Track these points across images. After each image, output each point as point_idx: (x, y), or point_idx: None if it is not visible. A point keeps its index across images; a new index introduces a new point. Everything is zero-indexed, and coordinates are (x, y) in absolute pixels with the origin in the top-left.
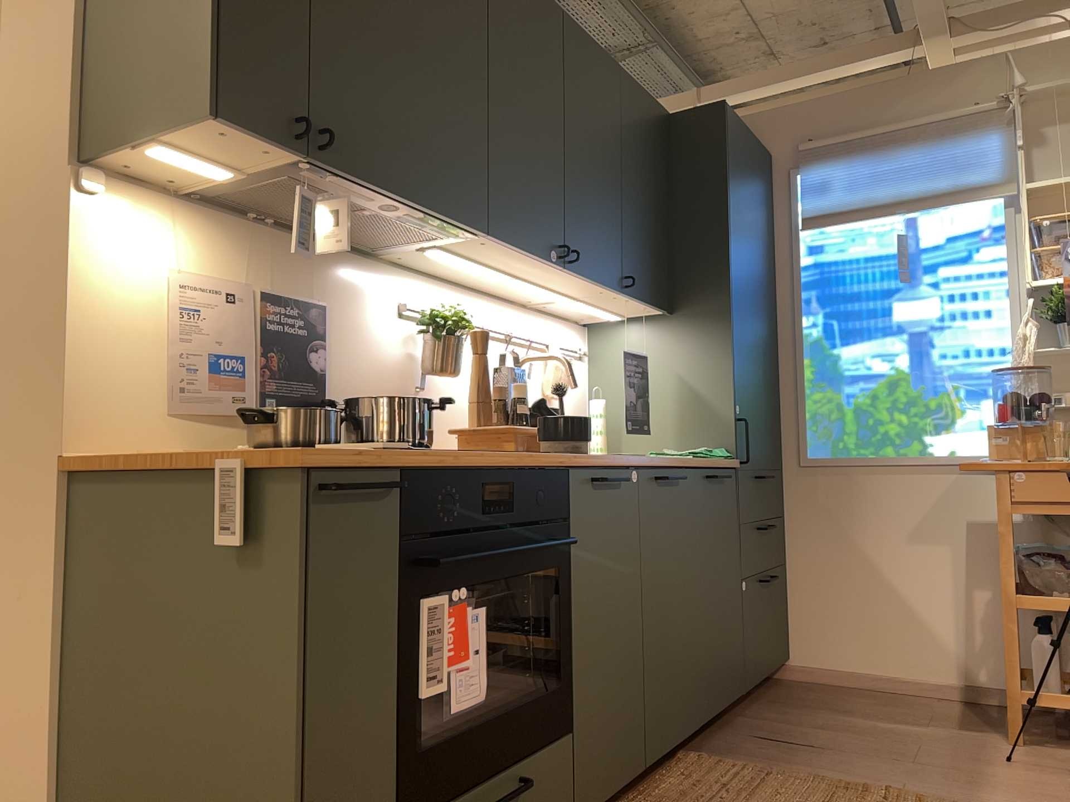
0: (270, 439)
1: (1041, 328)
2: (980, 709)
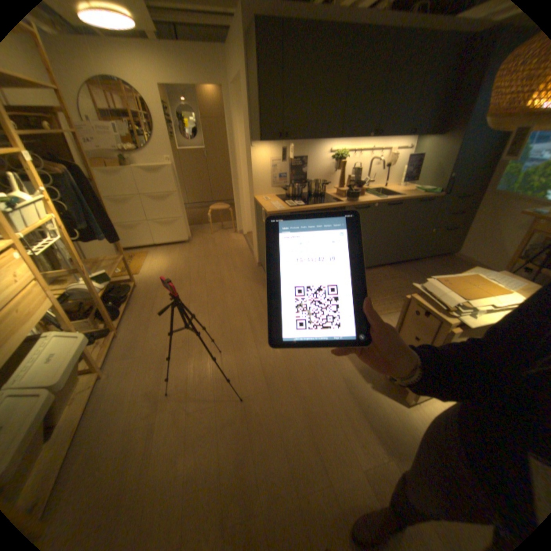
0: (286, 193)
1: None
2: None
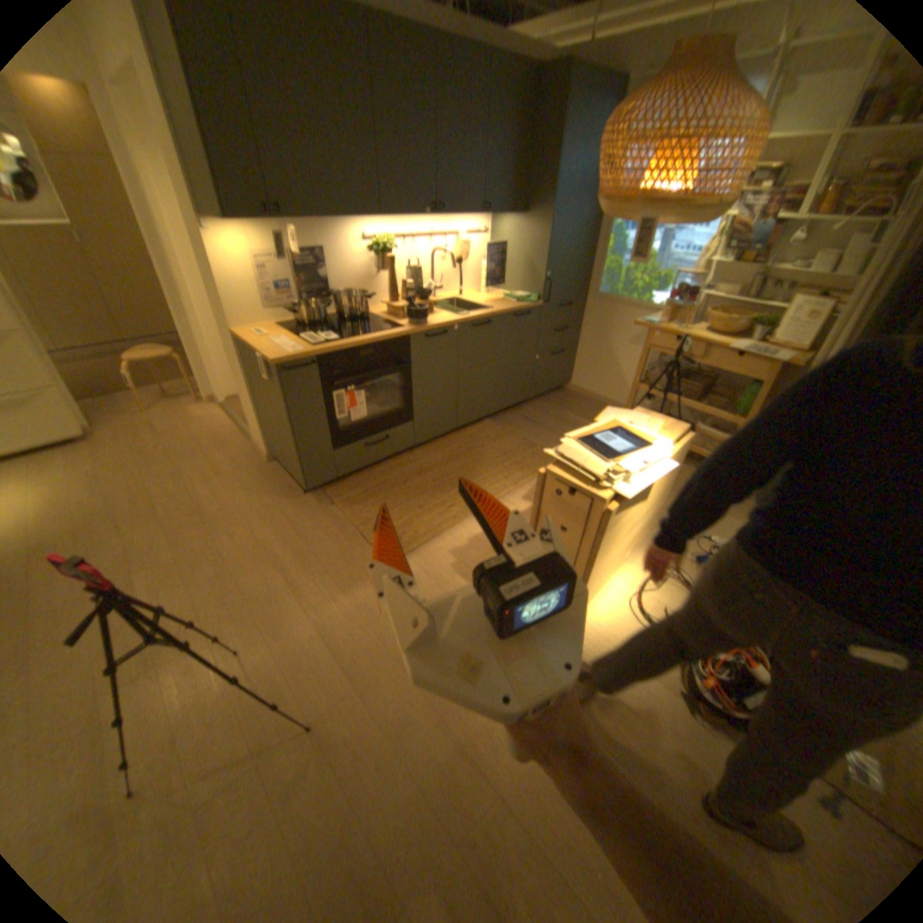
0: (298, 318)
1: (730, 240)
2: None
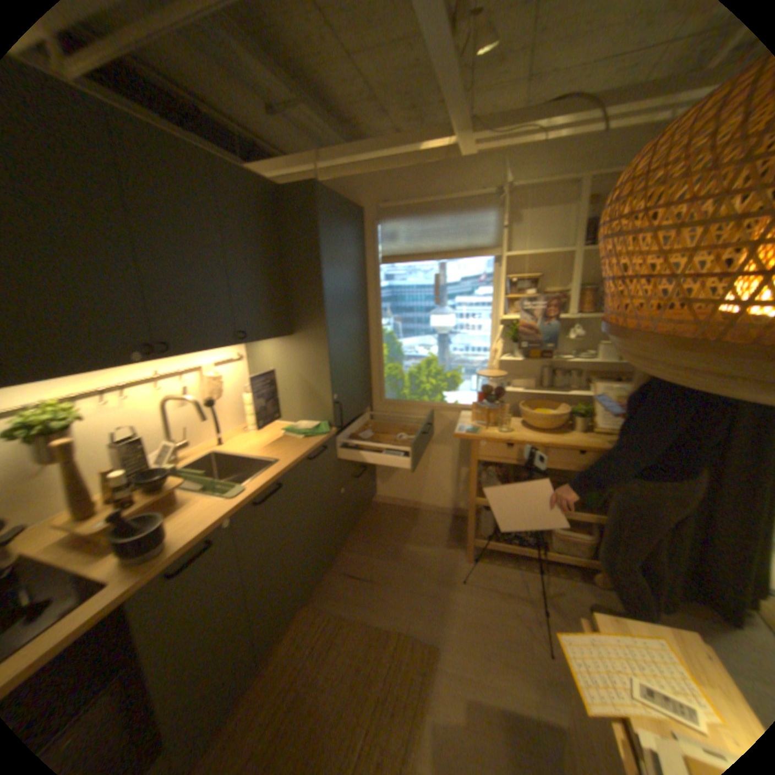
0: None
1: (506, 339)
2: (458, 524)
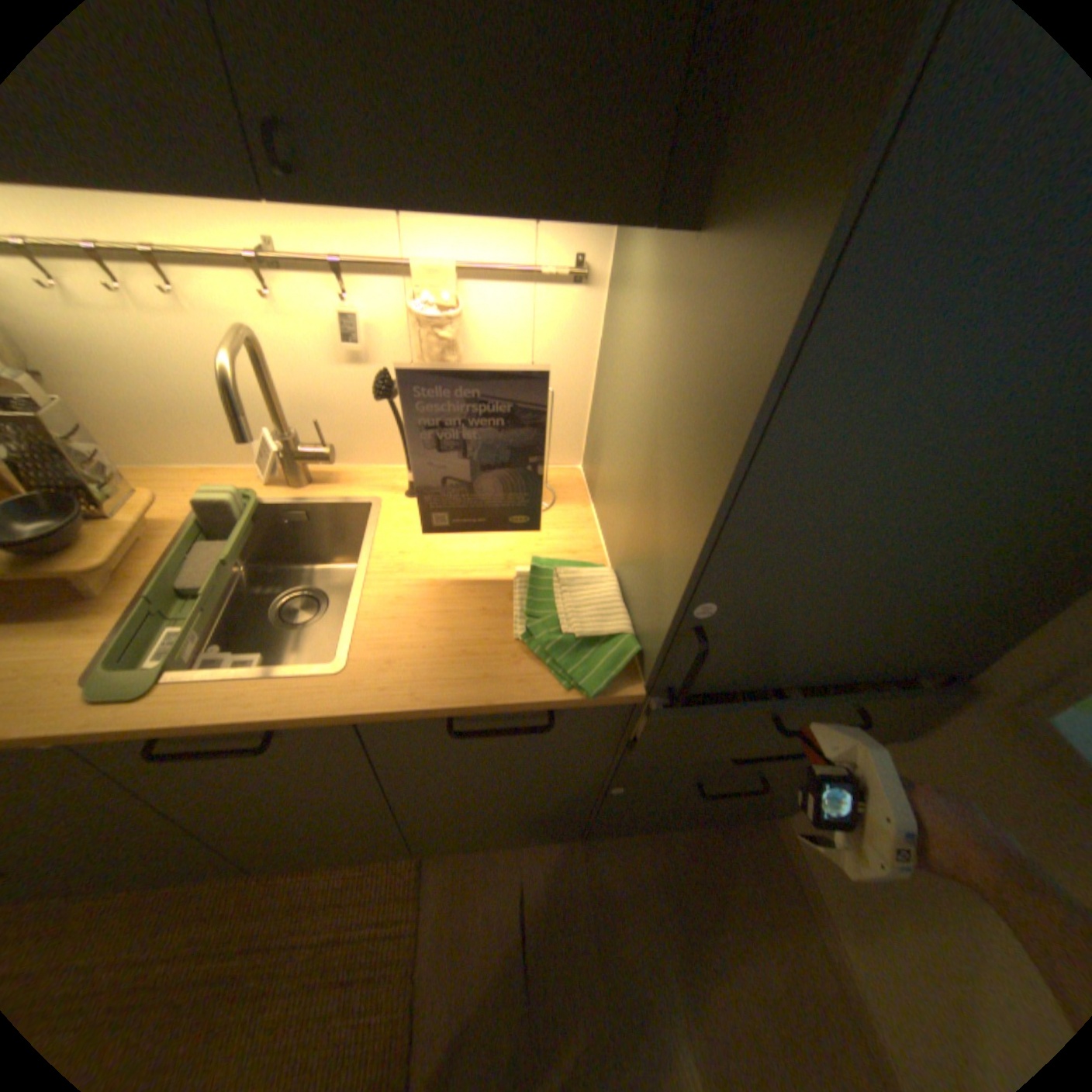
0: None
1: None
2: None
